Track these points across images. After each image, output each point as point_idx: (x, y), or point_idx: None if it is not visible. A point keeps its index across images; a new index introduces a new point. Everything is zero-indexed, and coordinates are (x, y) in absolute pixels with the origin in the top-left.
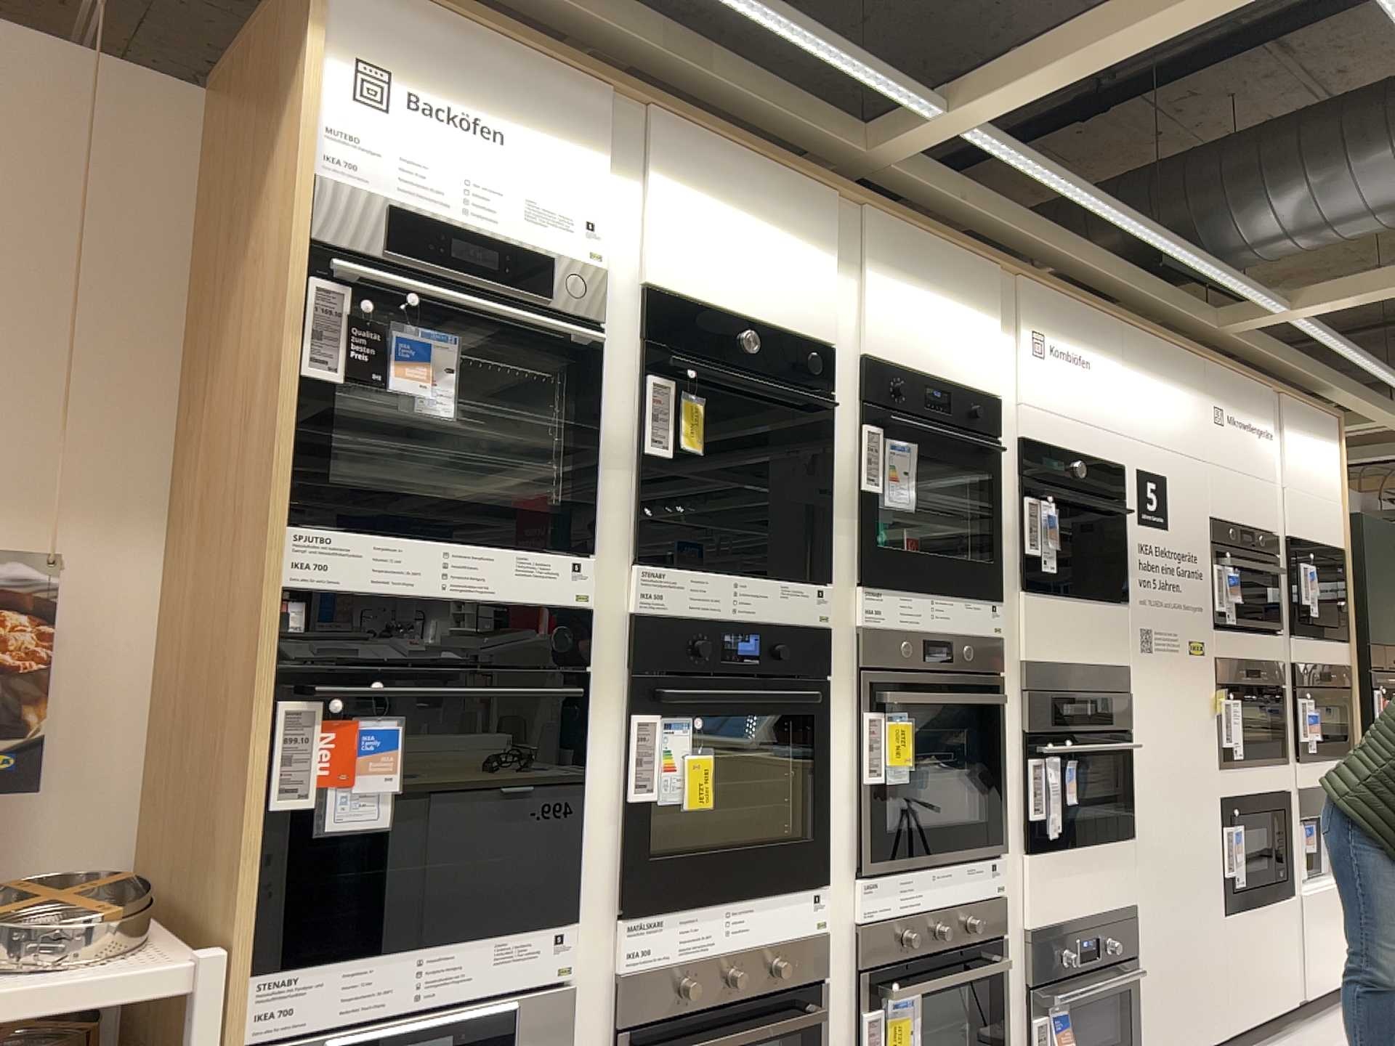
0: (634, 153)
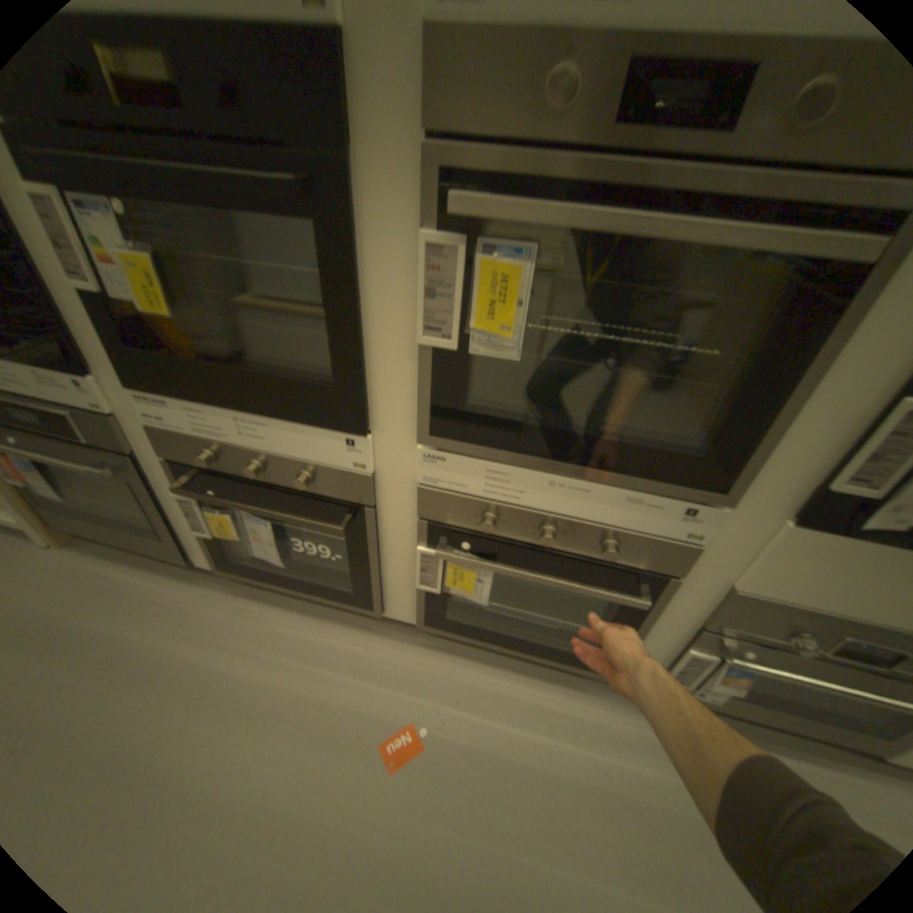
0: None
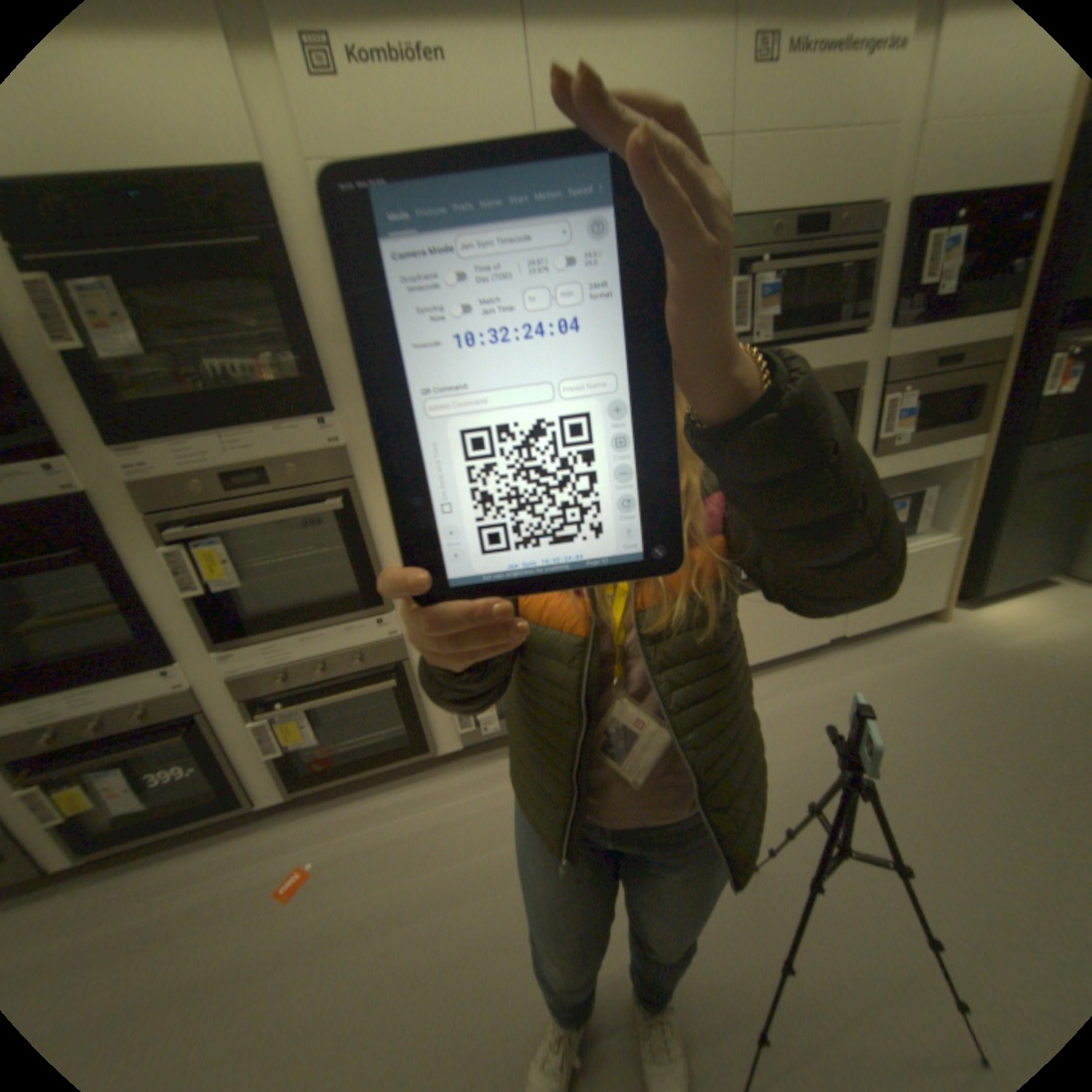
0: None
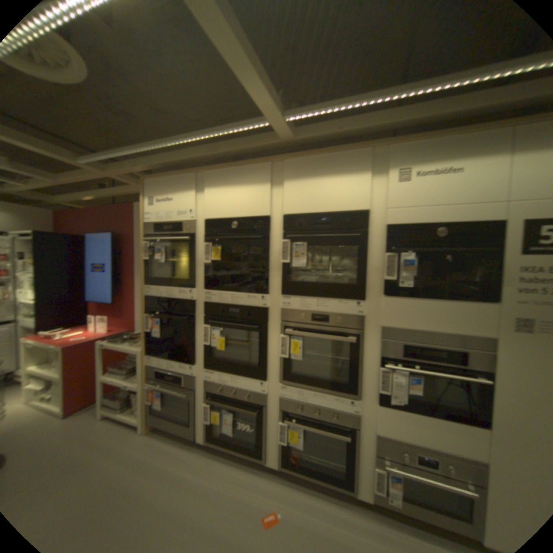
0: (202, 183)
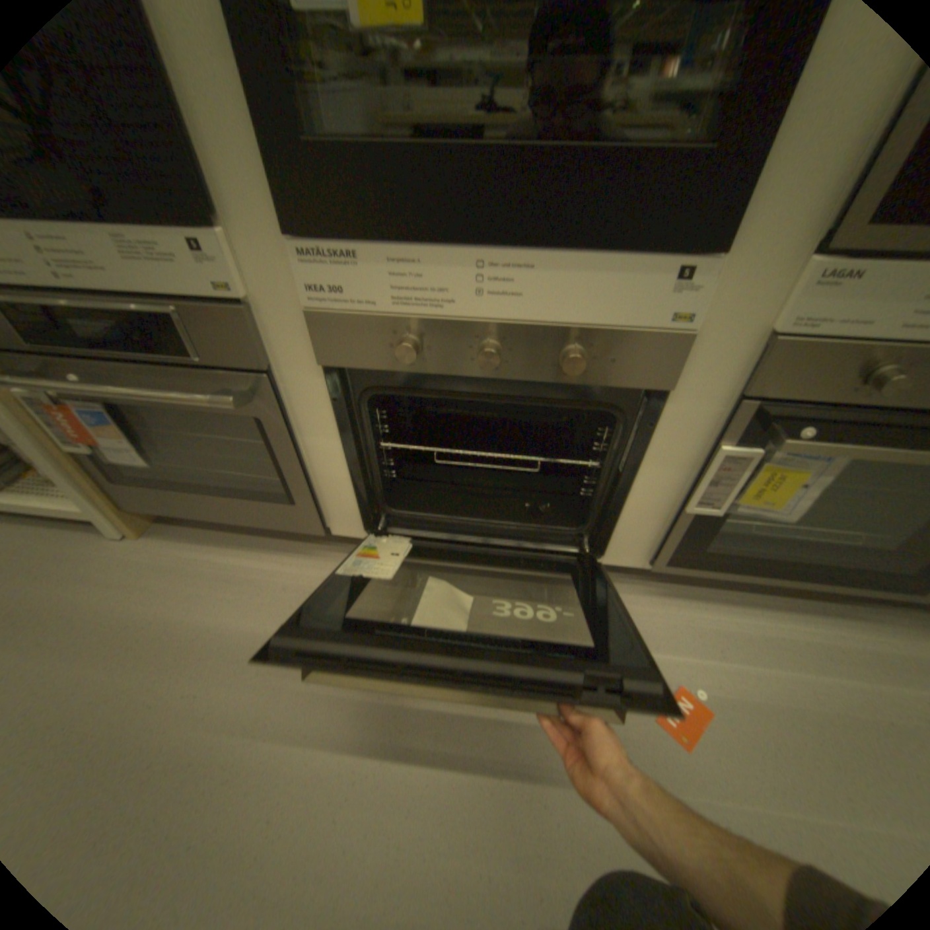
0: None
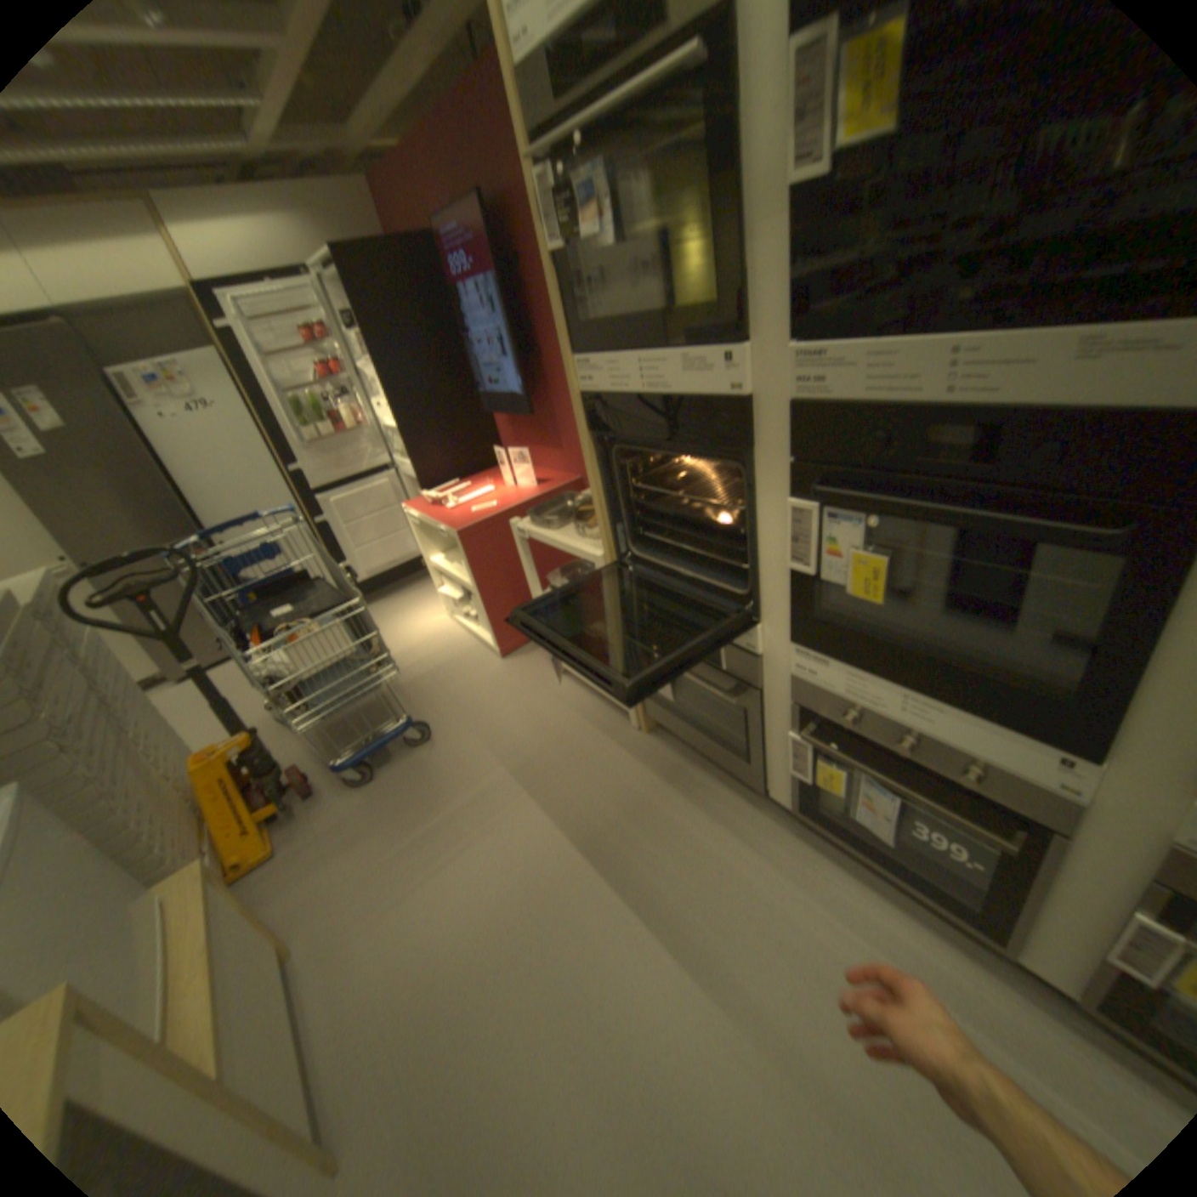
0: None
